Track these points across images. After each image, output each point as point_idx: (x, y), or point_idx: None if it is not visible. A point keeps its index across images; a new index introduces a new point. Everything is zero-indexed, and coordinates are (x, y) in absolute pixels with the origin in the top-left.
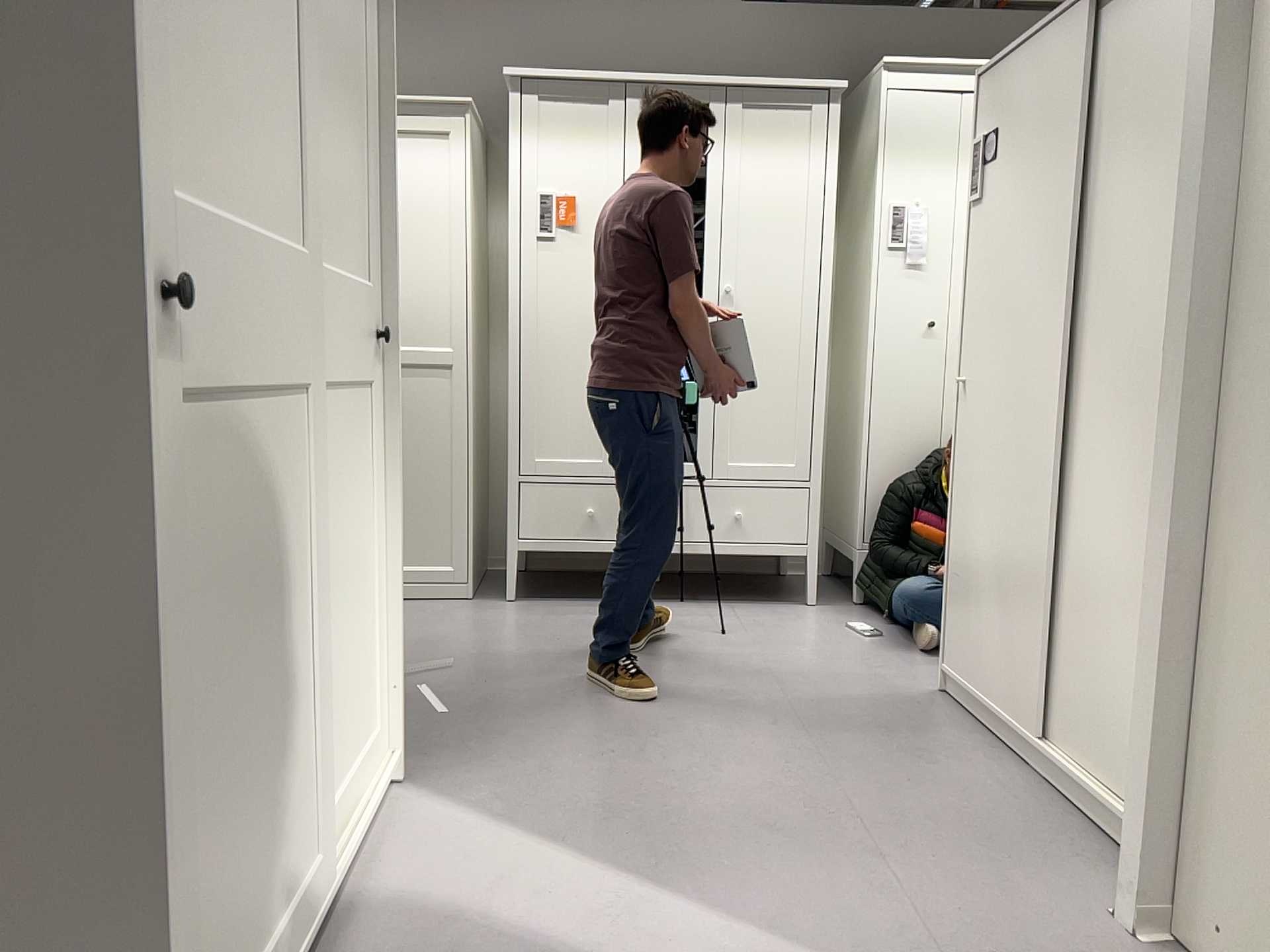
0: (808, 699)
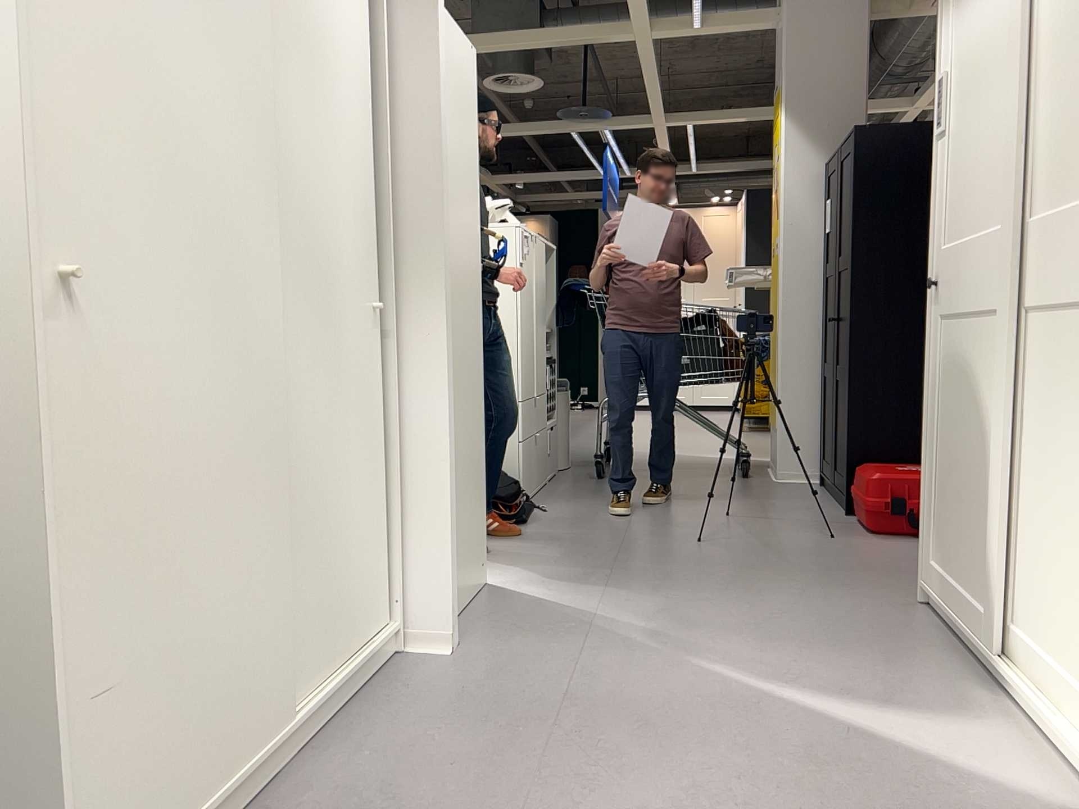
0: None
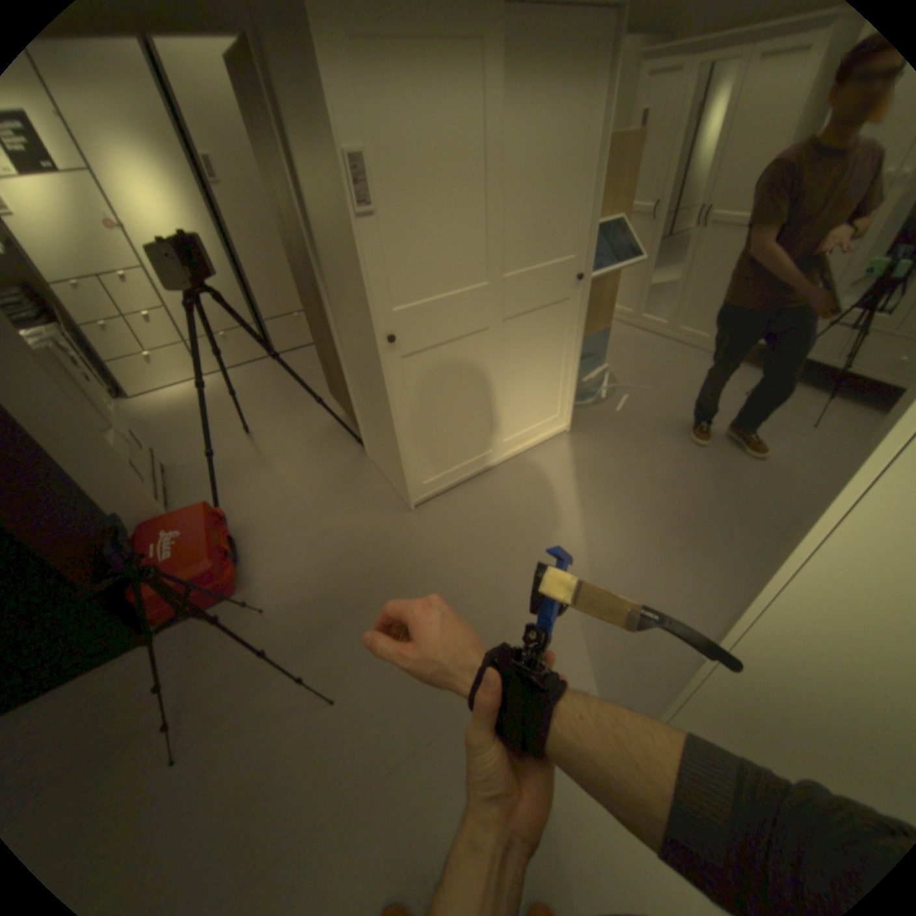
0: (788, 485)
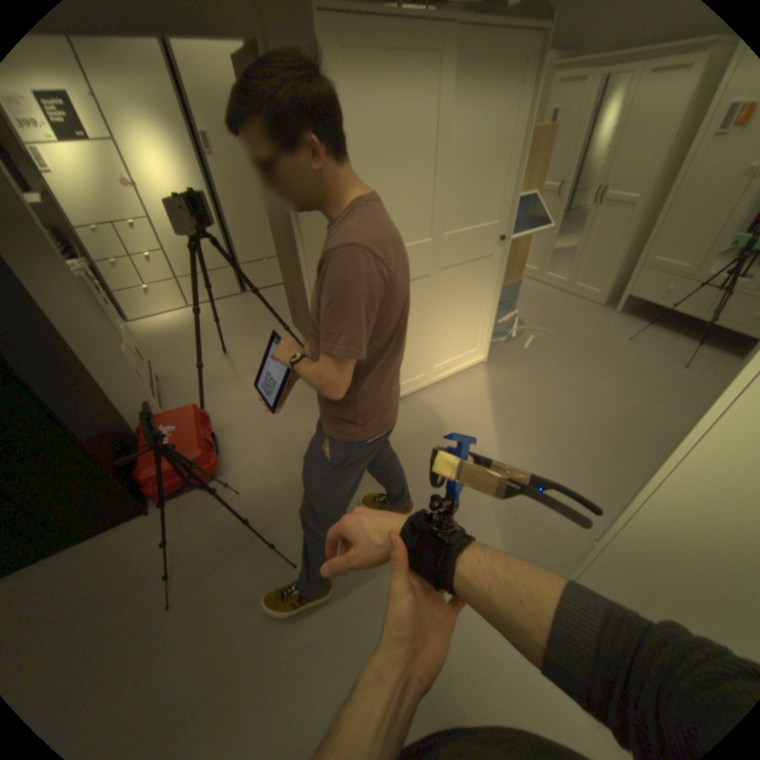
0: (664, 413)
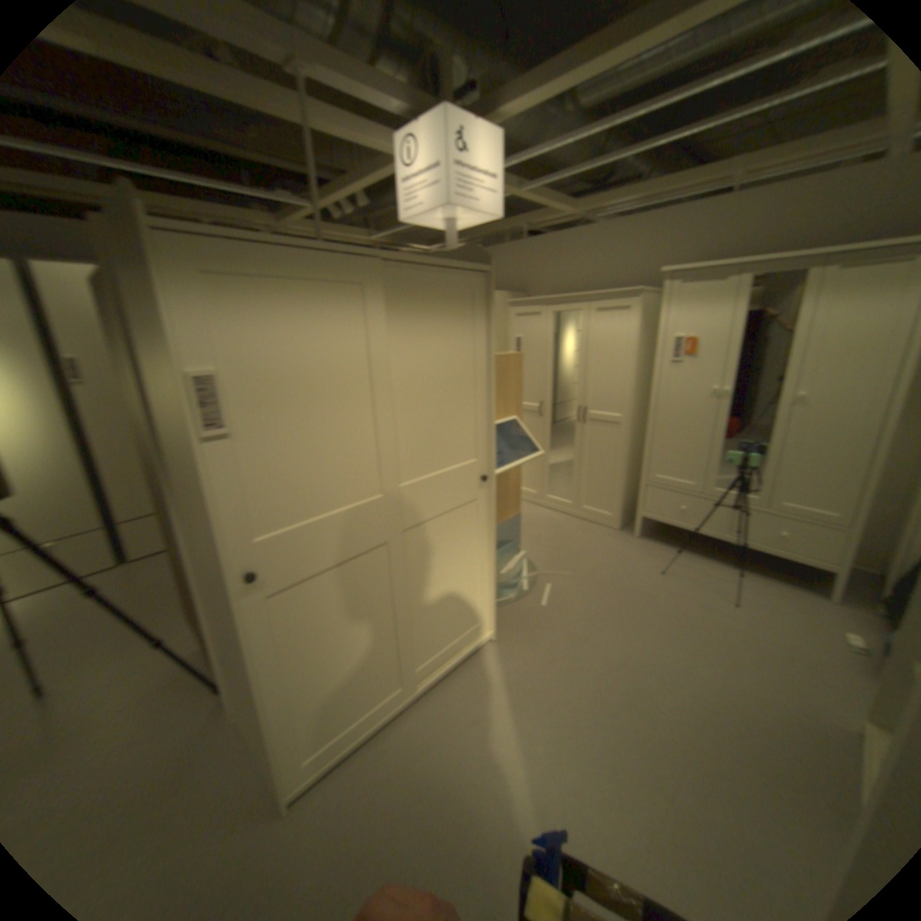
0: (743, 688)
